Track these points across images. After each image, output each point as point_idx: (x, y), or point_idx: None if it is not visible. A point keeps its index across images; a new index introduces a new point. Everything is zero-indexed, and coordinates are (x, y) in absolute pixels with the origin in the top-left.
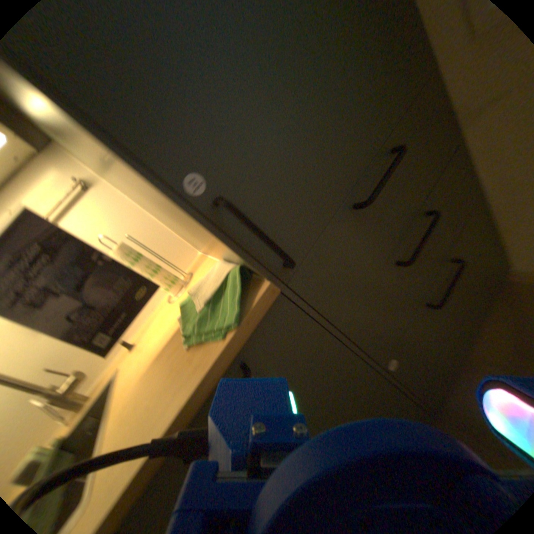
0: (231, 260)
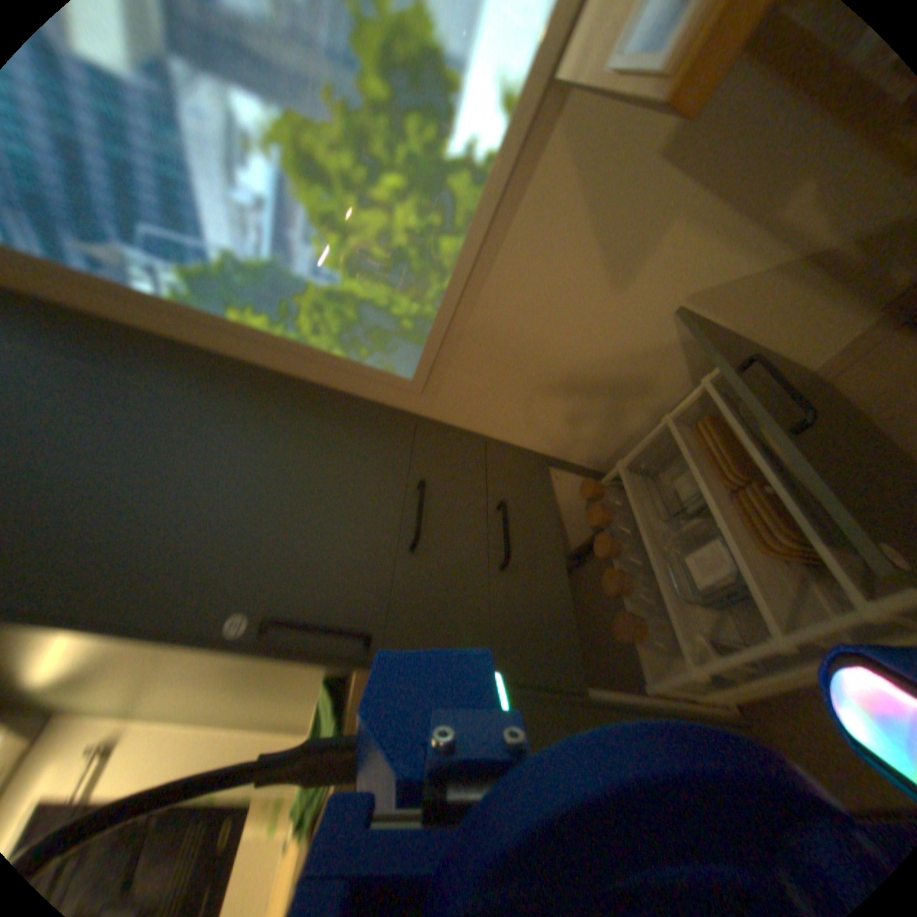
0: (318, 682)
